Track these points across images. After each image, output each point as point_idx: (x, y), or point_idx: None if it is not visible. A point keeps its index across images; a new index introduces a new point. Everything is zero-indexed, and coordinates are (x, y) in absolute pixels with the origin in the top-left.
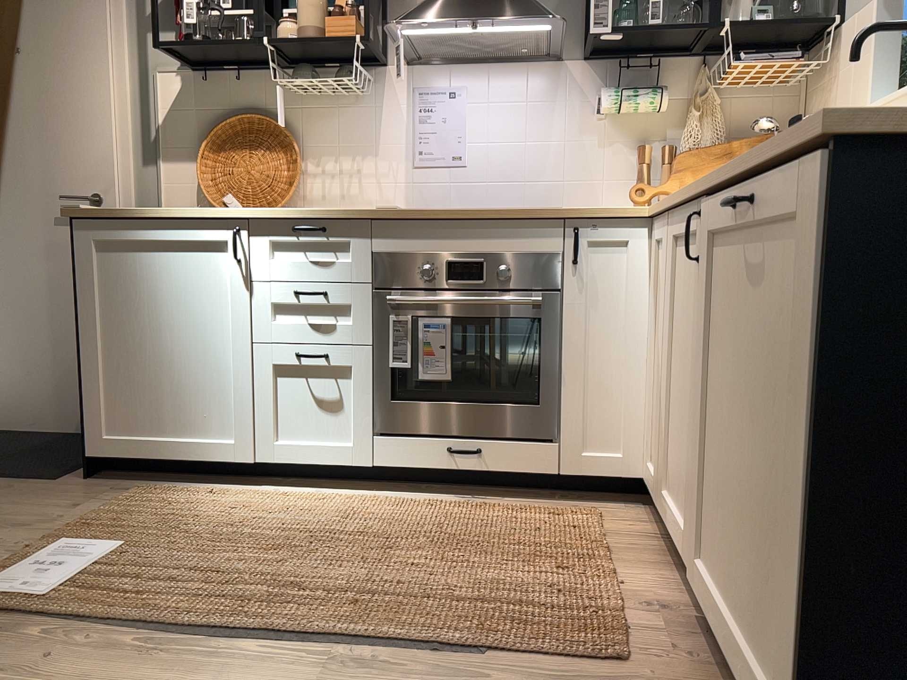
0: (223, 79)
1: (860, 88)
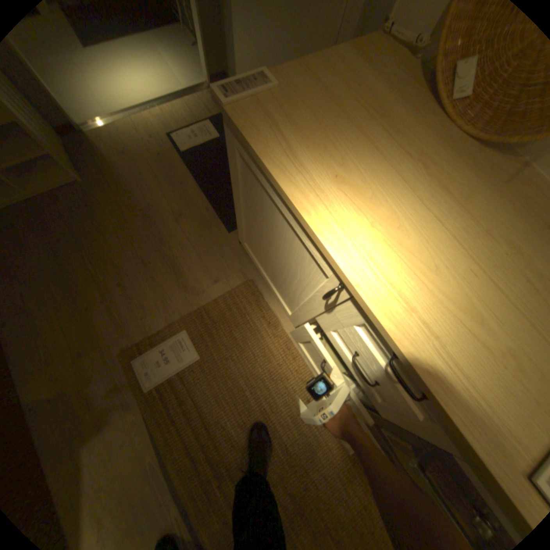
0: None
1: None
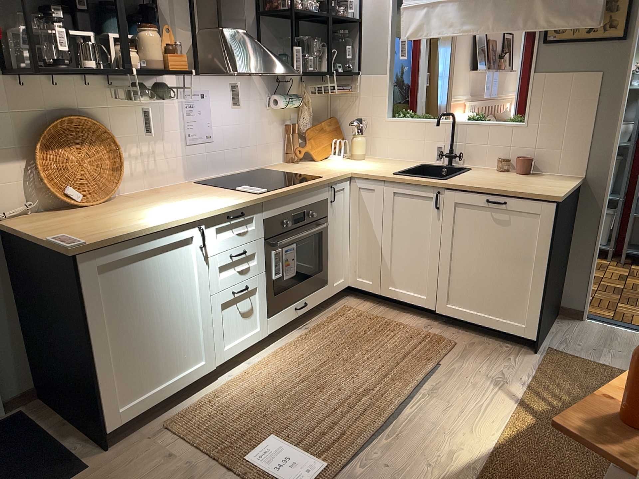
0: (35, 83)
1: (380, 109)
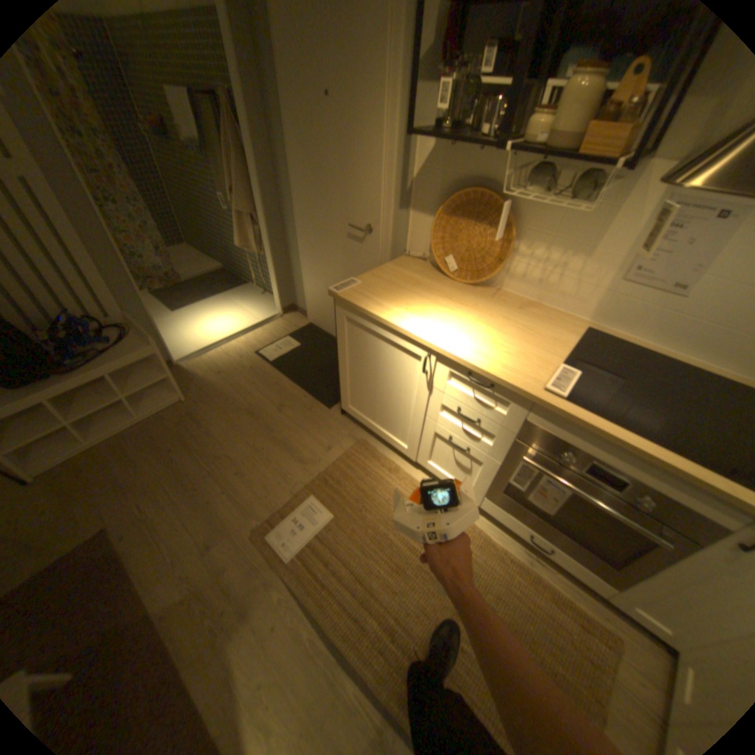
0: (470, 143)
1: None
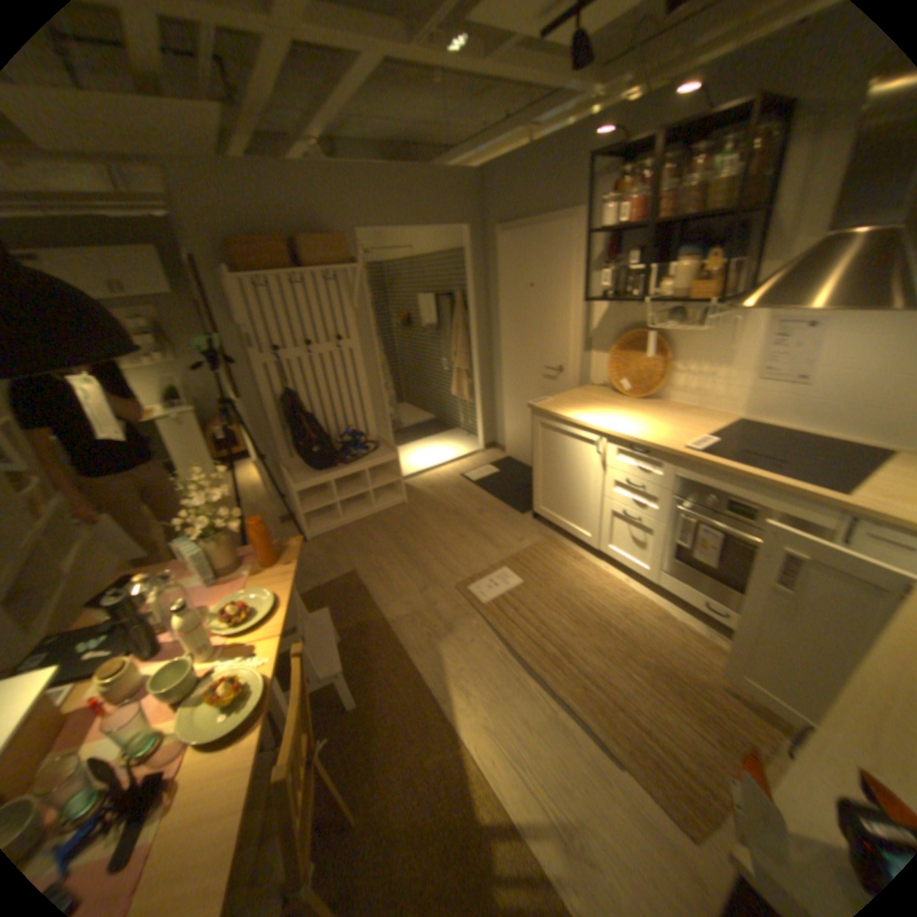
0: (632, 302)
1: None
